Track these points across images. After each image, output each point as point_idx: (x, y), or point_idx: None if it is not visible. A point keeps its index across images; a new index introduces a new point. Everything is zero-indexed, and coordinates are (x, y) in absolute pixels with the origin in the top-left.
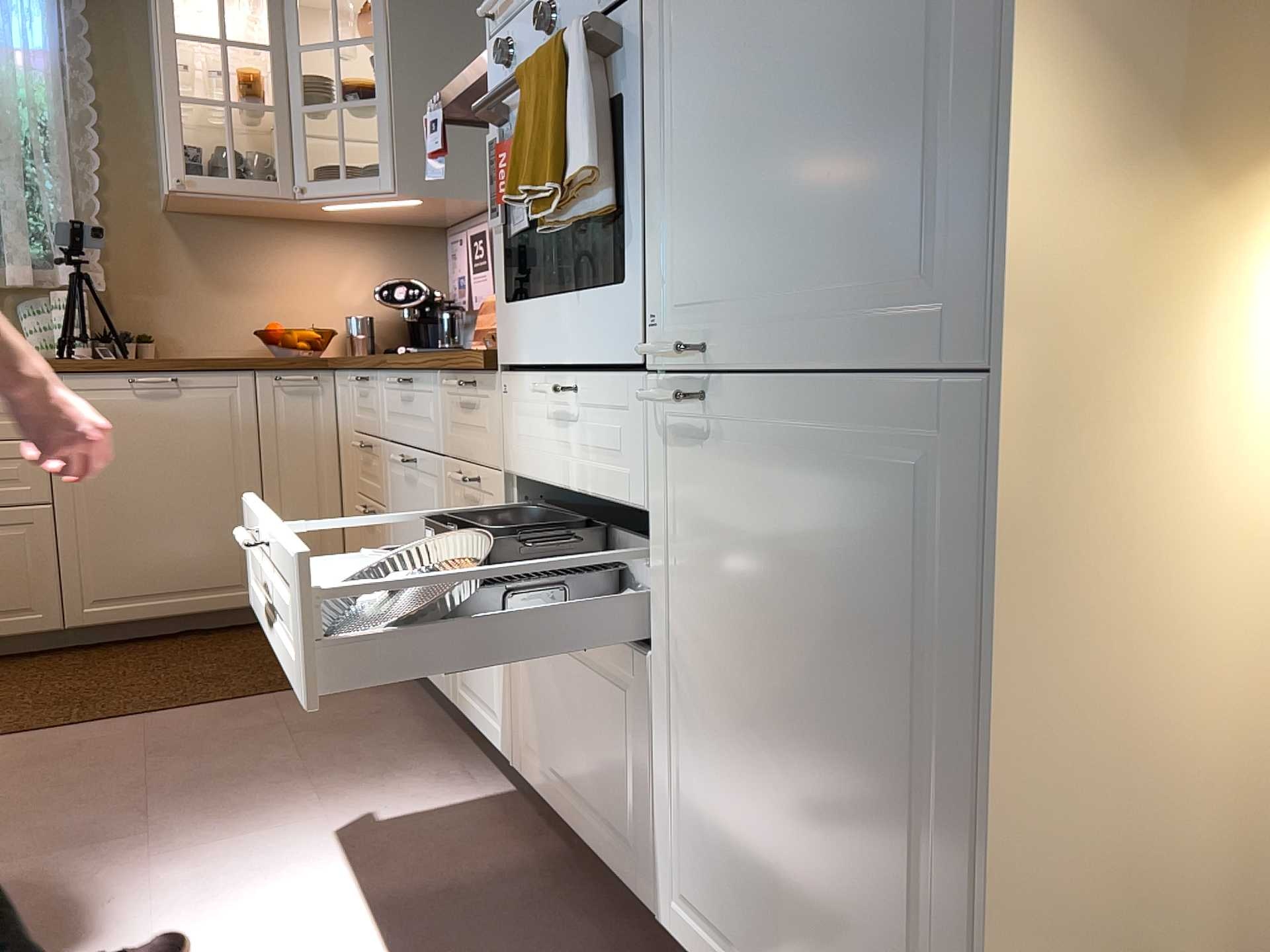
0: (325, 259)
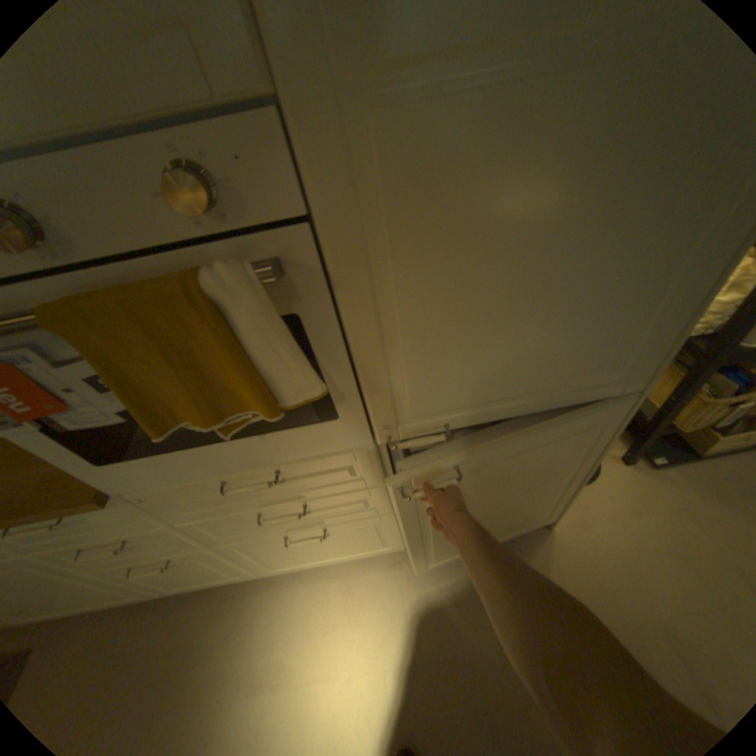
0: None
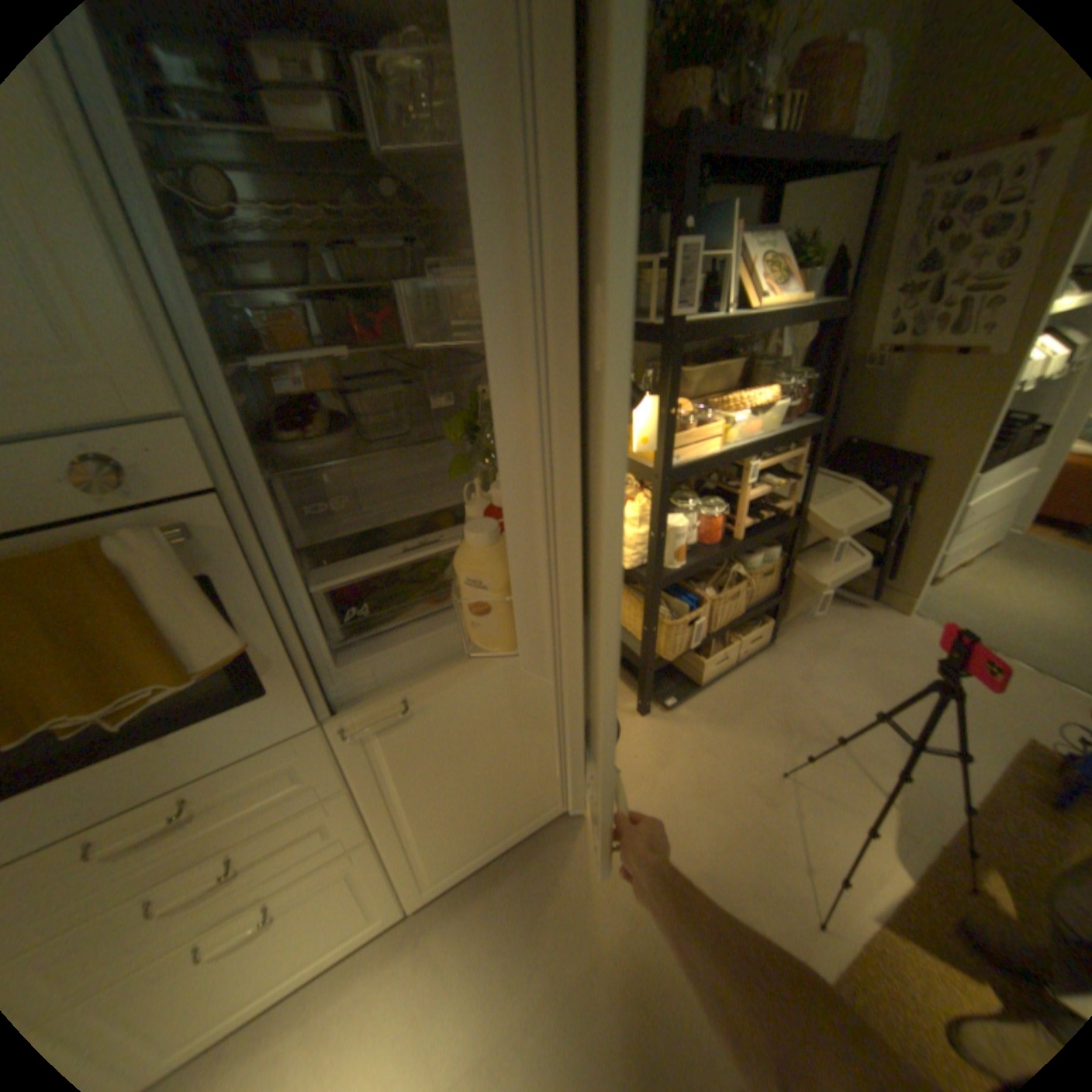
0: None
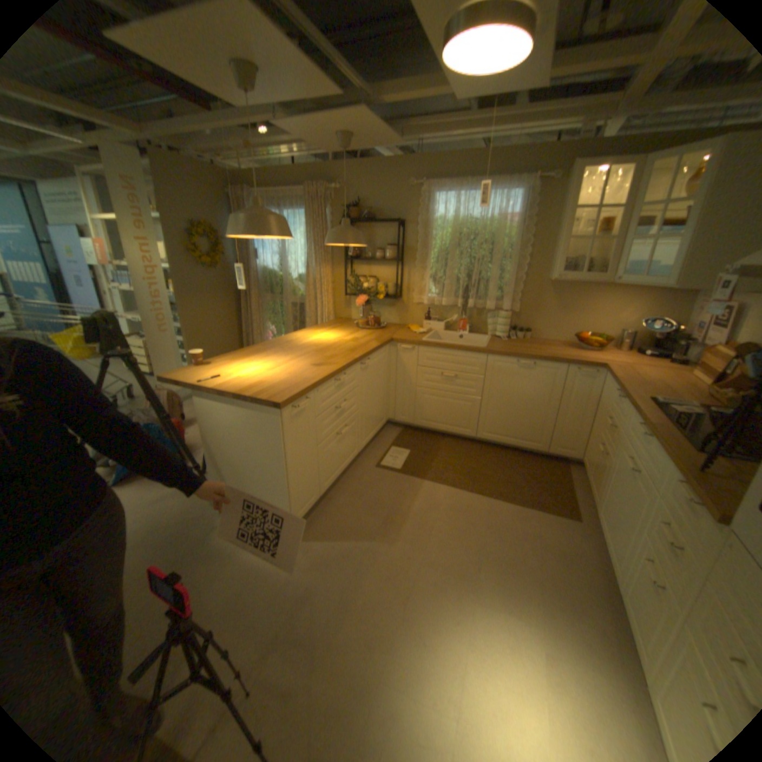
0: (620, 301)
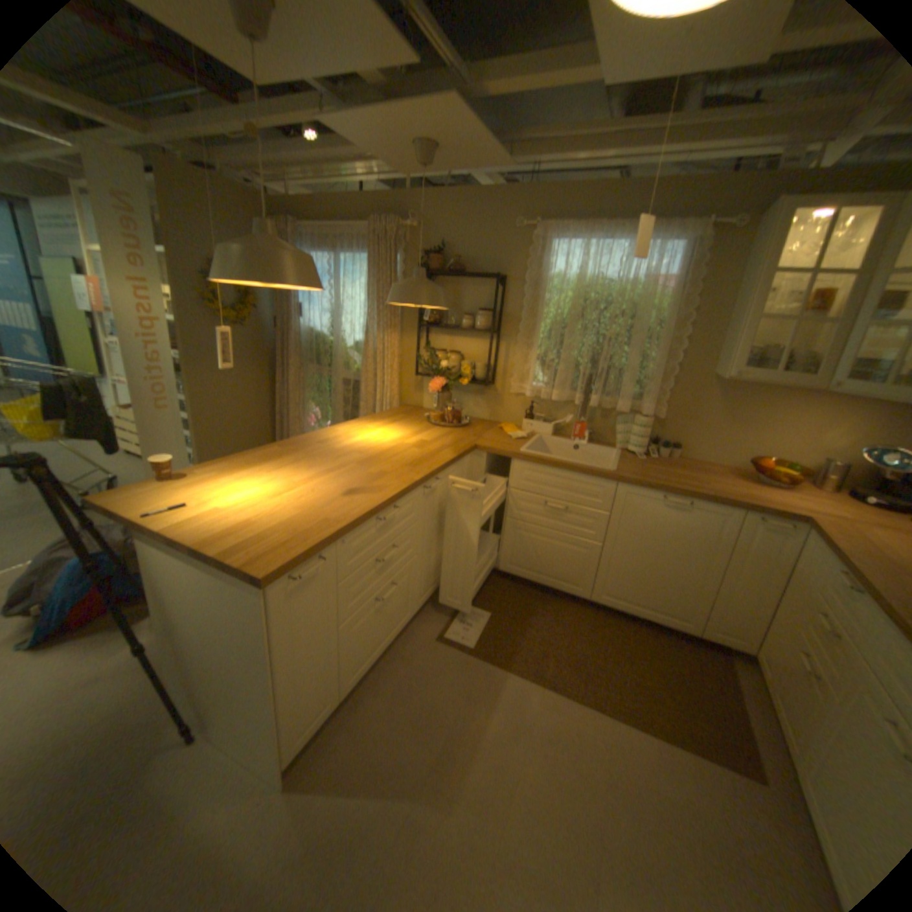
0: (826, 415)
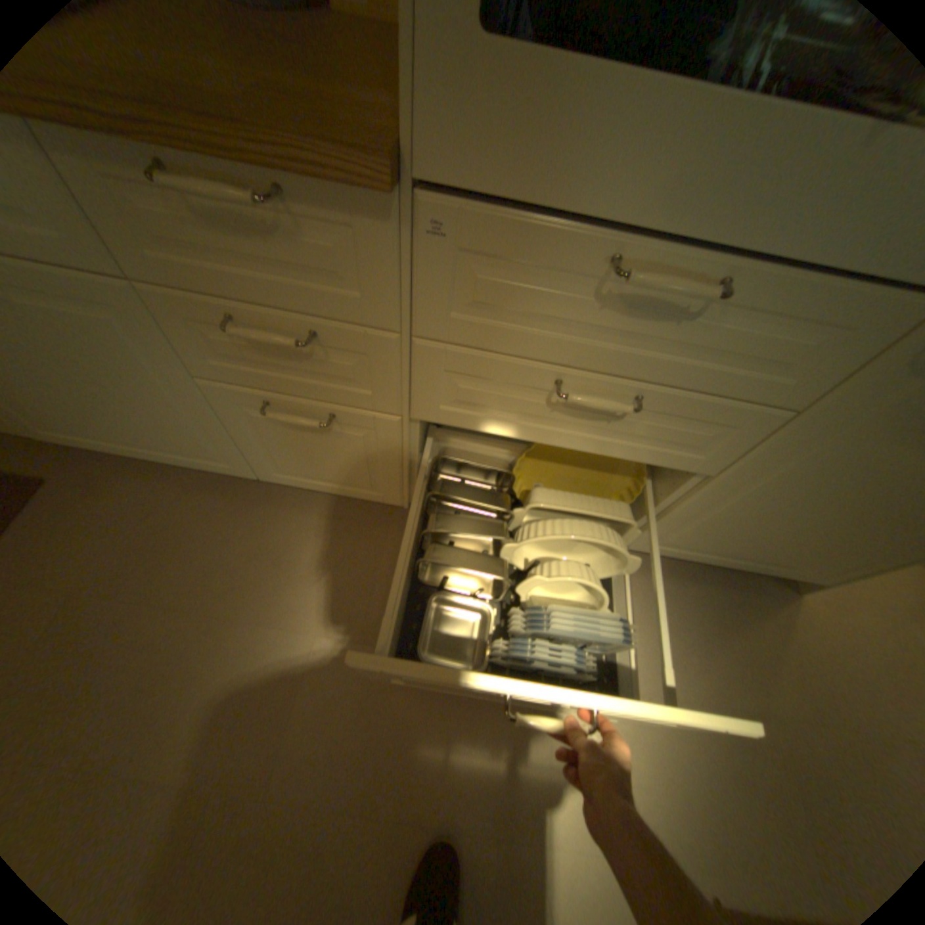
0: None
